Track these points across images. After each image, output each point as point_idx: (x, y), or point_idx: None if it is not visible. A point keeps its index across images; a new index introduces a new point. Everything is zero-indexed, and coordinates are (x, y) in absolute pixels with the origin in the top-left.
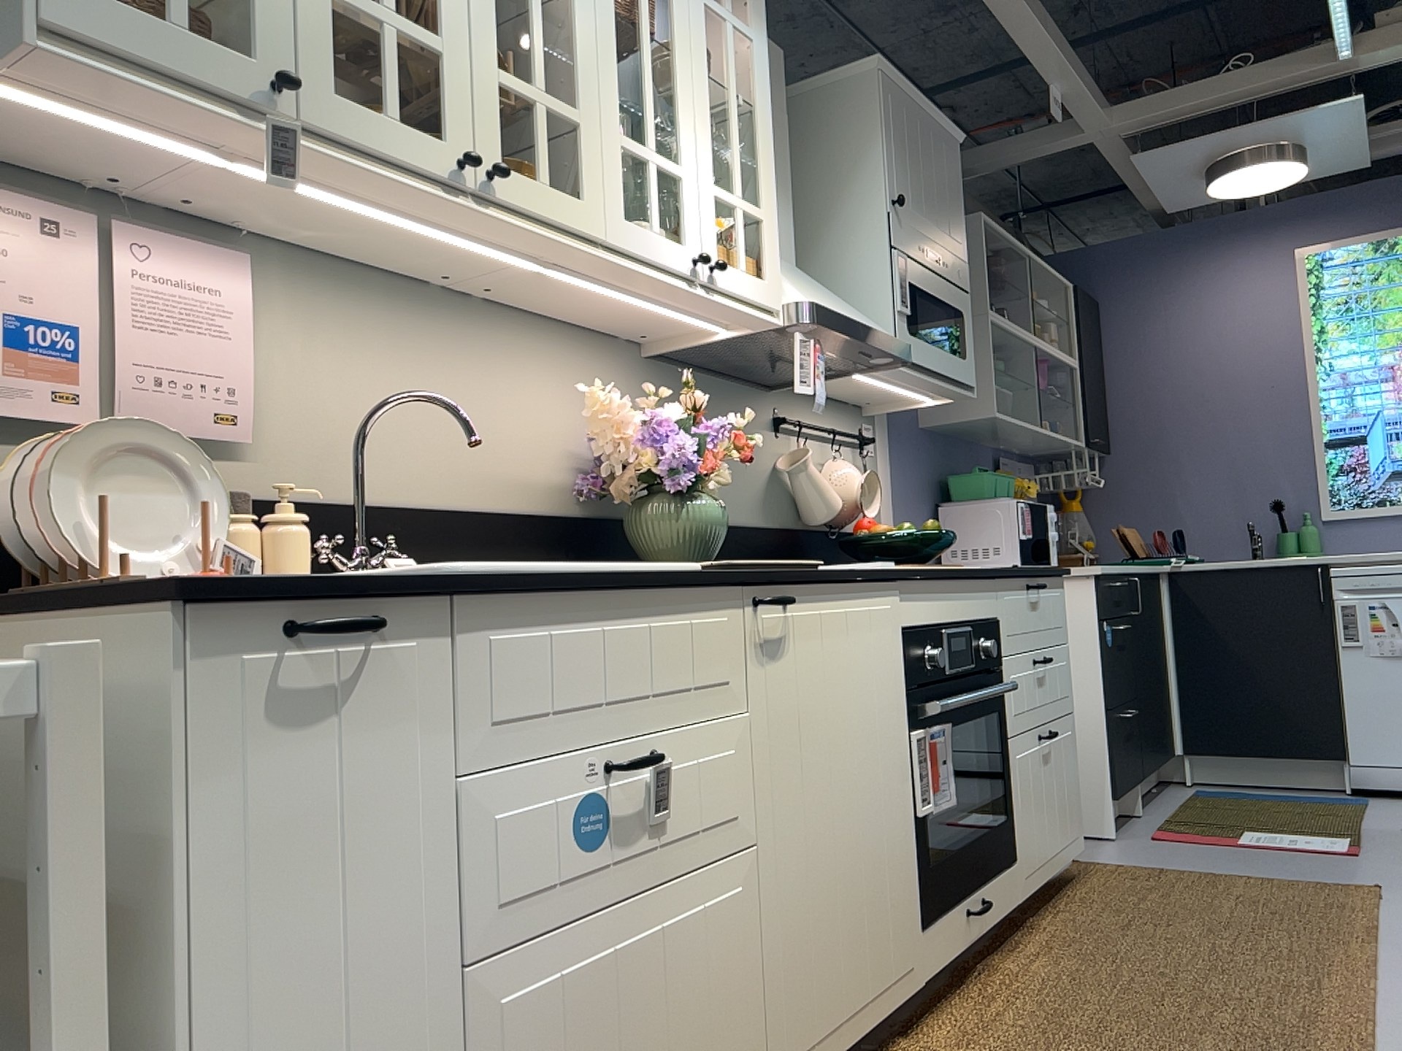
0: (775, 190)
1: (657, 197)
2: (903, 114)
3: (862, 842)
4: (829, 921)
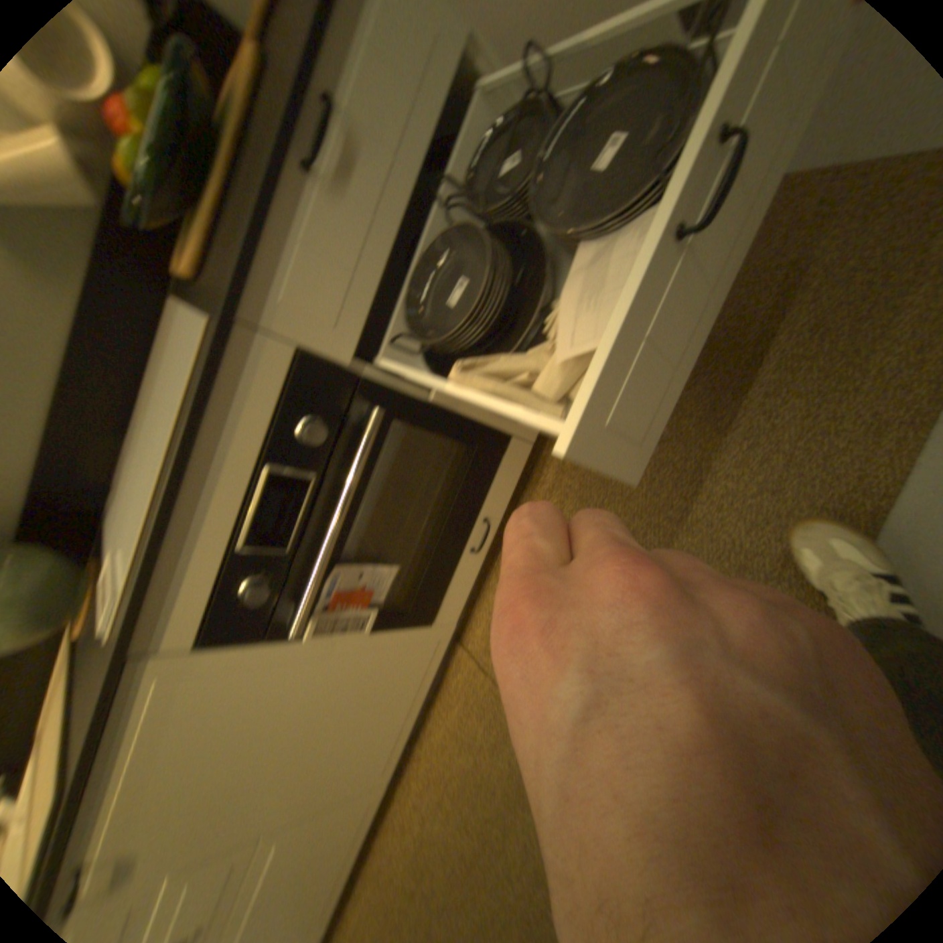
0: None
1: None
2: None
3: (335, 718)
4: (351, 752)
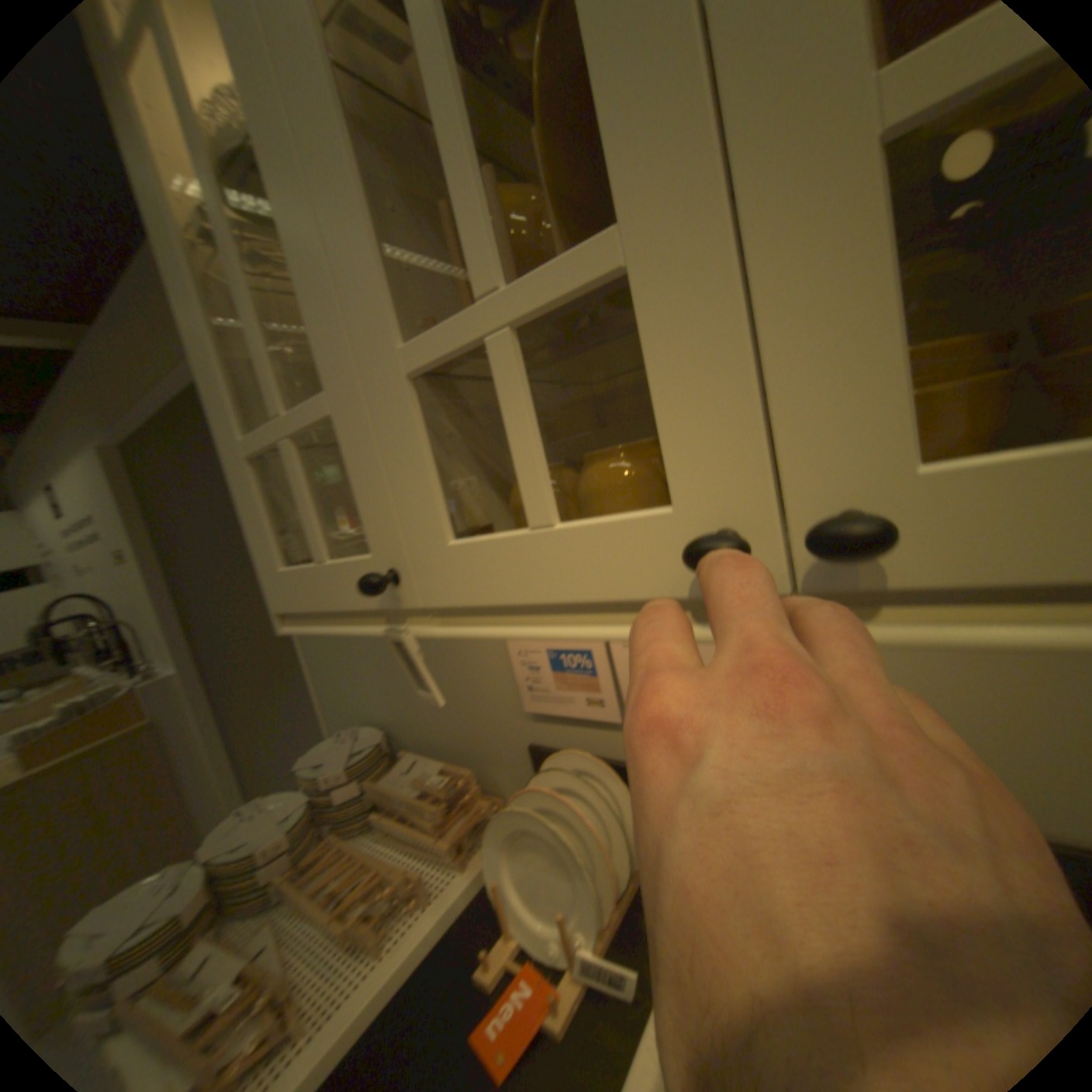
0: None
1: None
2: None
3: None
4: None
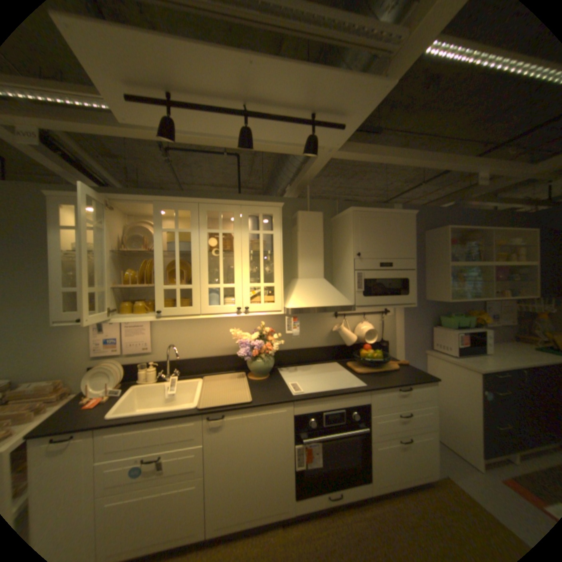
0: (282, 275)
1: (223, 296)
2: (368, 220)
3: (260, 477)
4: (238, 497)
